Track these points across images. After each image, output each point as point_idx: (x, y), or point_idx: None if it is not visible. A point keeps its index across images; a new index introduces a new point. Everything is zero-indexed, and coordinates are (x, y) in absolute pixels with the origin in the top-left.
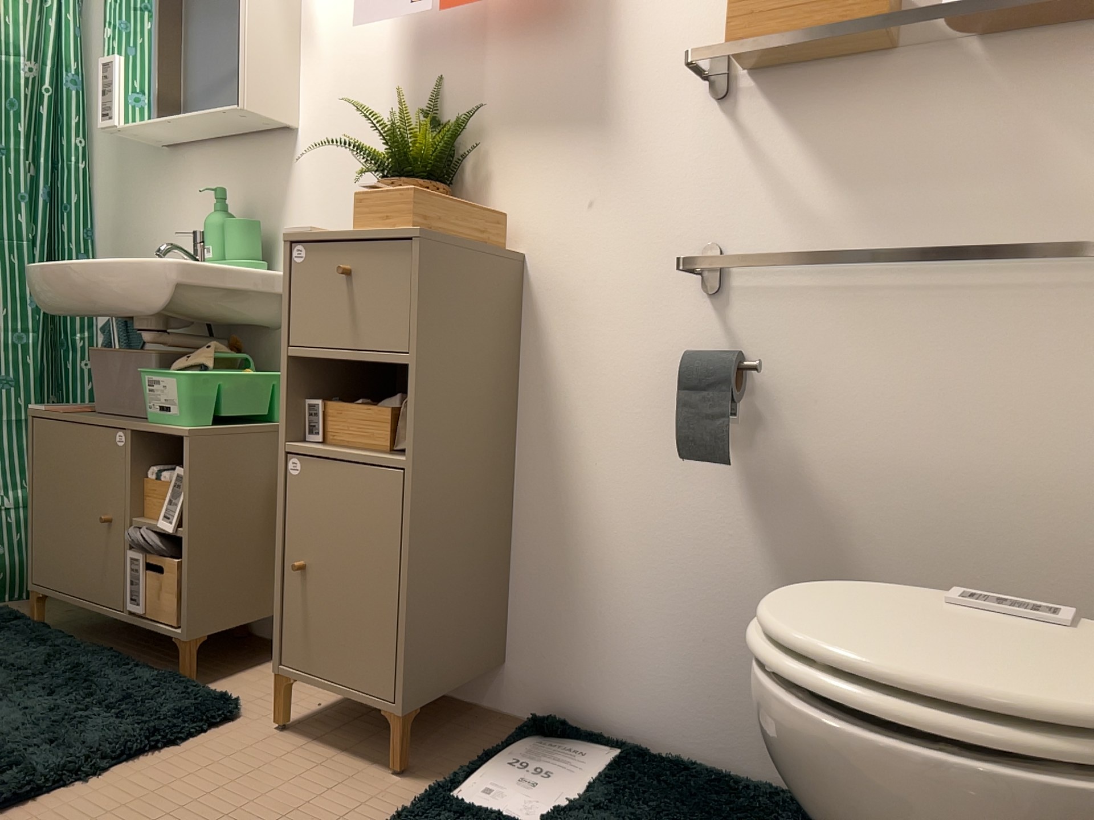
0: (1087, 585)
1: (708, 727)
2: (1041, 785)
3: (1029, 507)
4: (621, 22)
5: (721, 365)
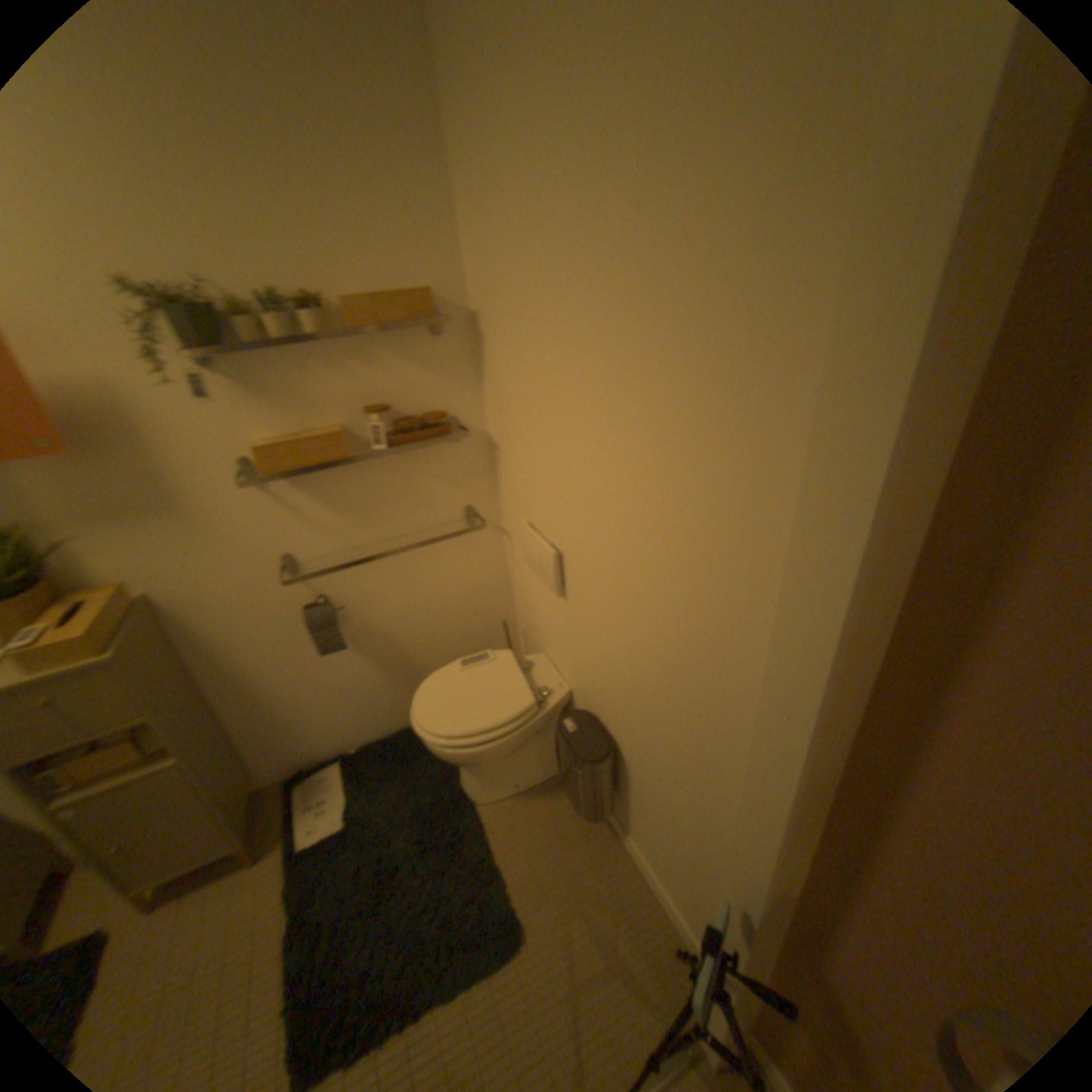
0: (474, 617)
1: (364, 729)
2: (516, 731)
3: (451, 604)
4: (146, 445)
5: (324, 617)
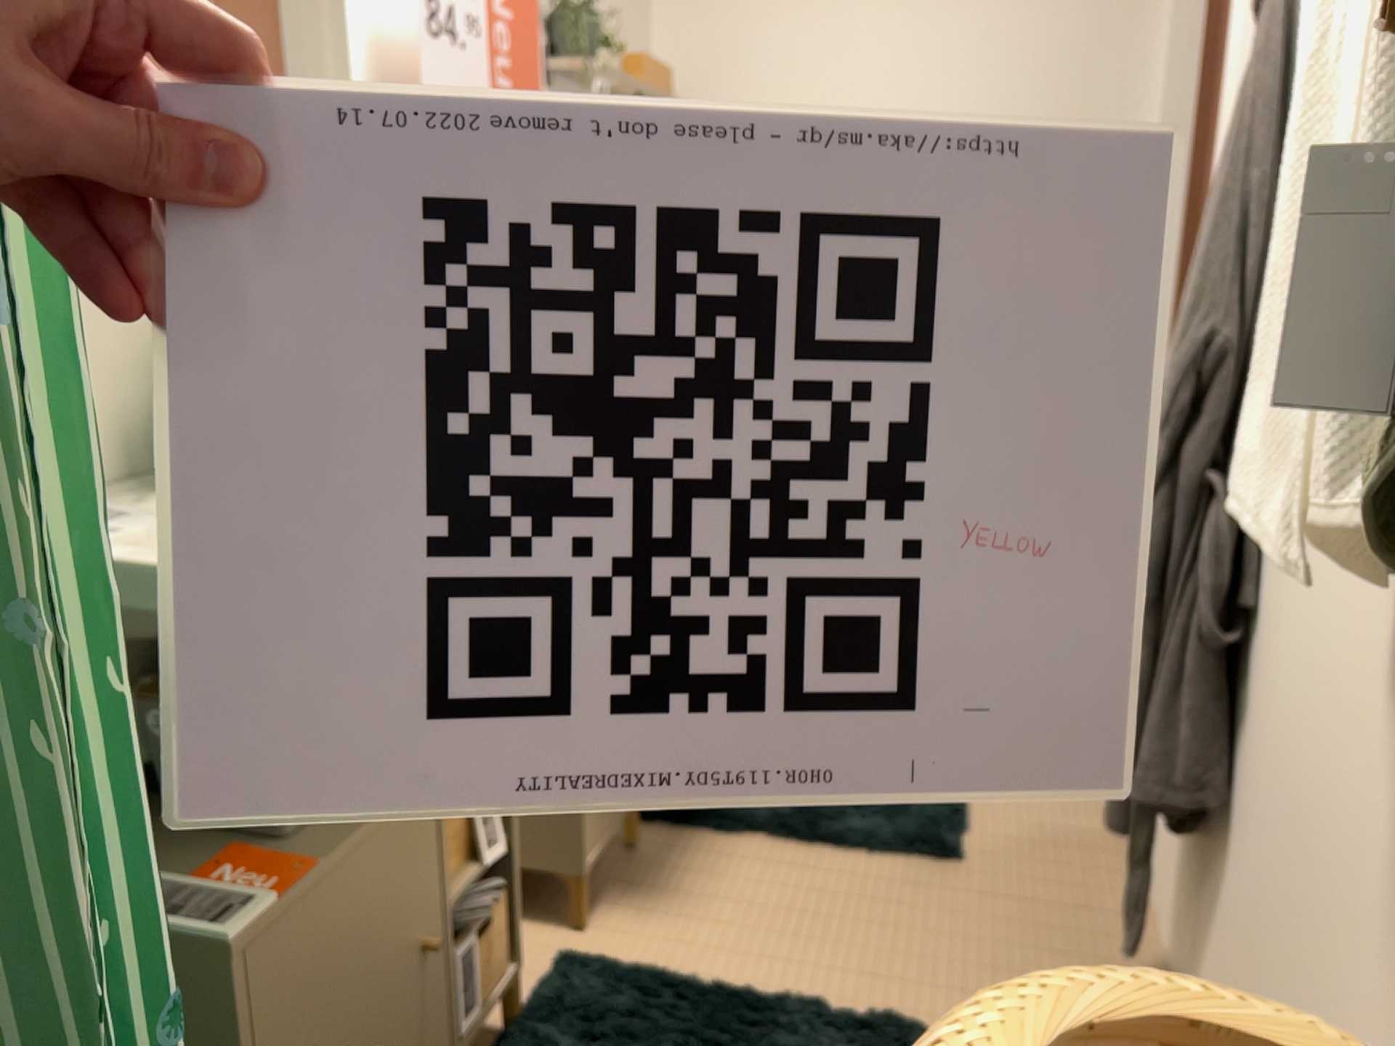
0: None
1: None
2: None
3: None
4: None
5: None
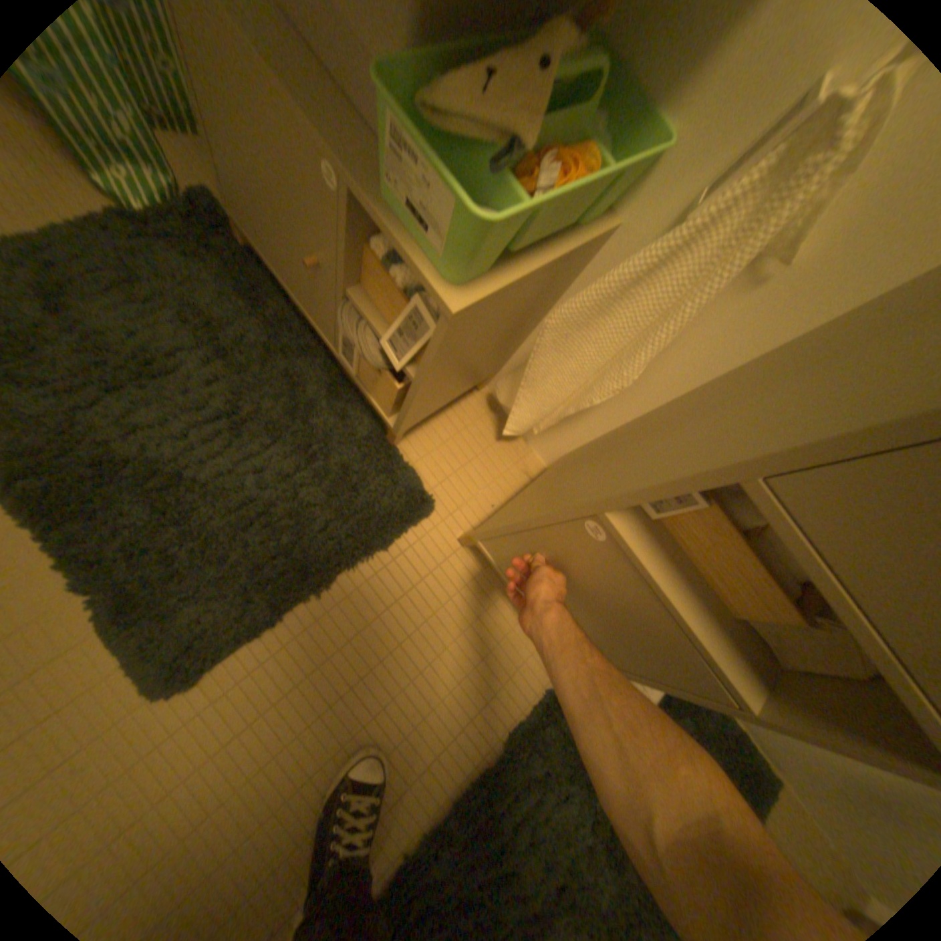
0: None
1: None
2: None
3: None
4: None
5: None
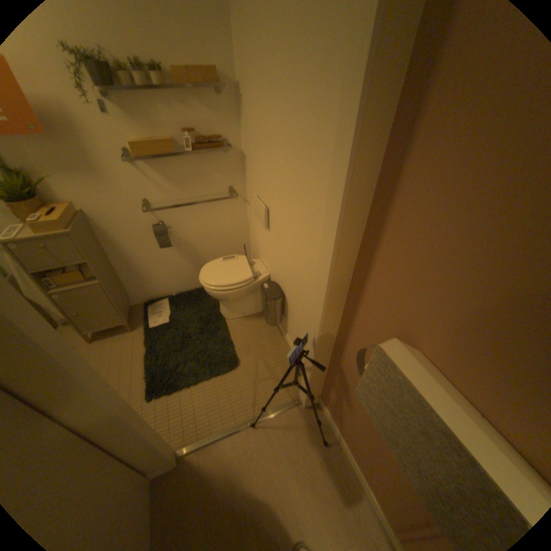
0: (232, 242)
1: (181, 286)
2: (244, 287)
3: (222, 234)
4: (82, 136)
5: (163, 230)
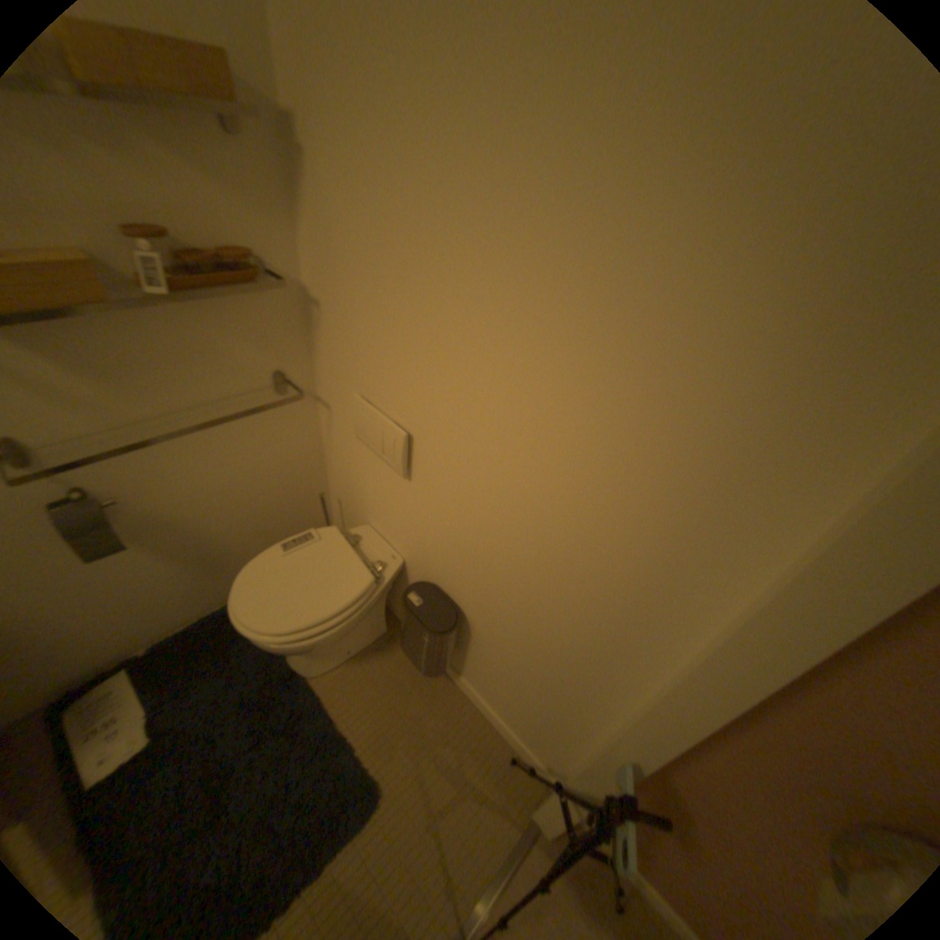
0: (284, 491)
1: (155, 626)
2: (358, 610)
3: (258, 480)
4: None
5: (88, 517)
